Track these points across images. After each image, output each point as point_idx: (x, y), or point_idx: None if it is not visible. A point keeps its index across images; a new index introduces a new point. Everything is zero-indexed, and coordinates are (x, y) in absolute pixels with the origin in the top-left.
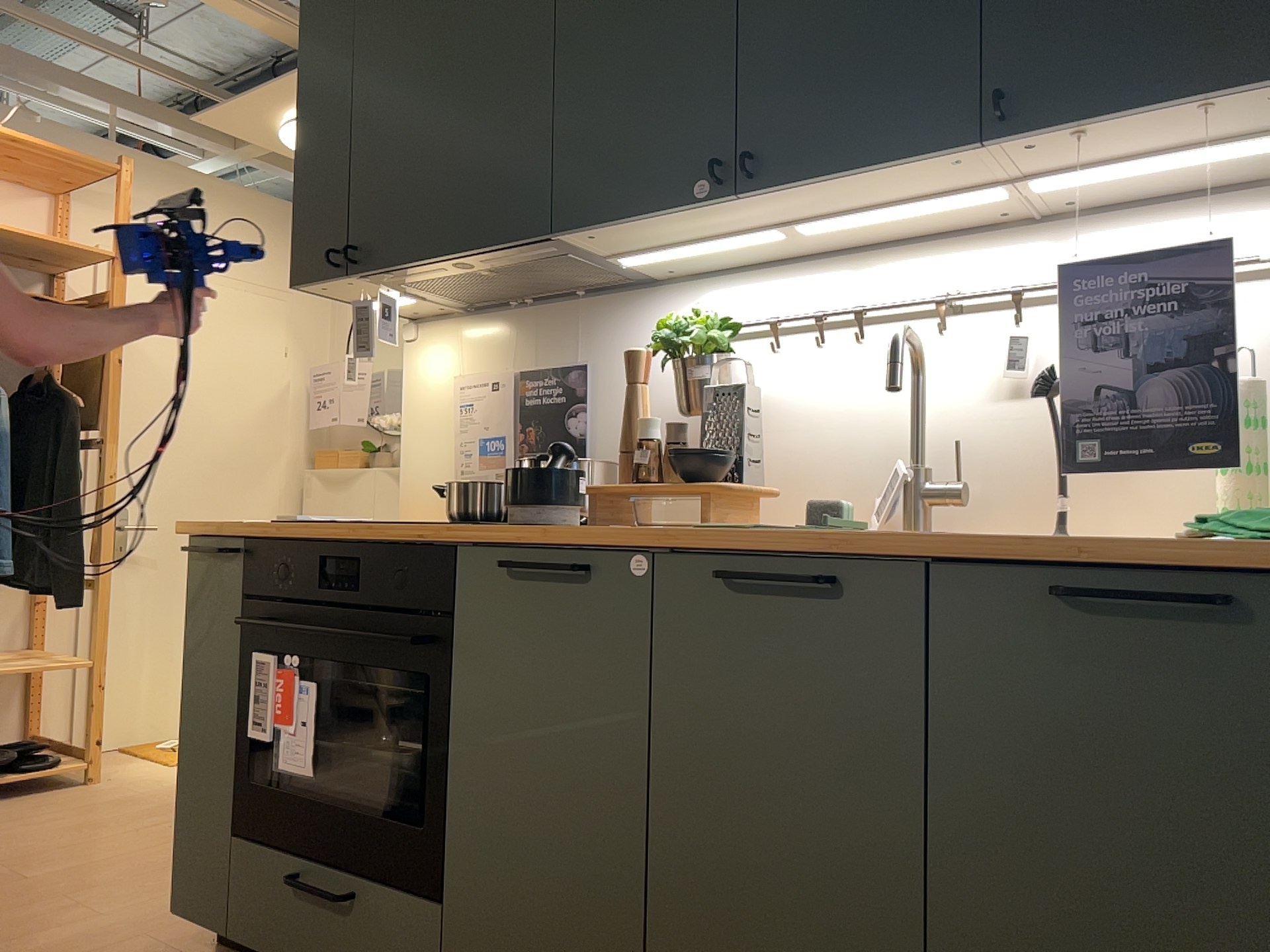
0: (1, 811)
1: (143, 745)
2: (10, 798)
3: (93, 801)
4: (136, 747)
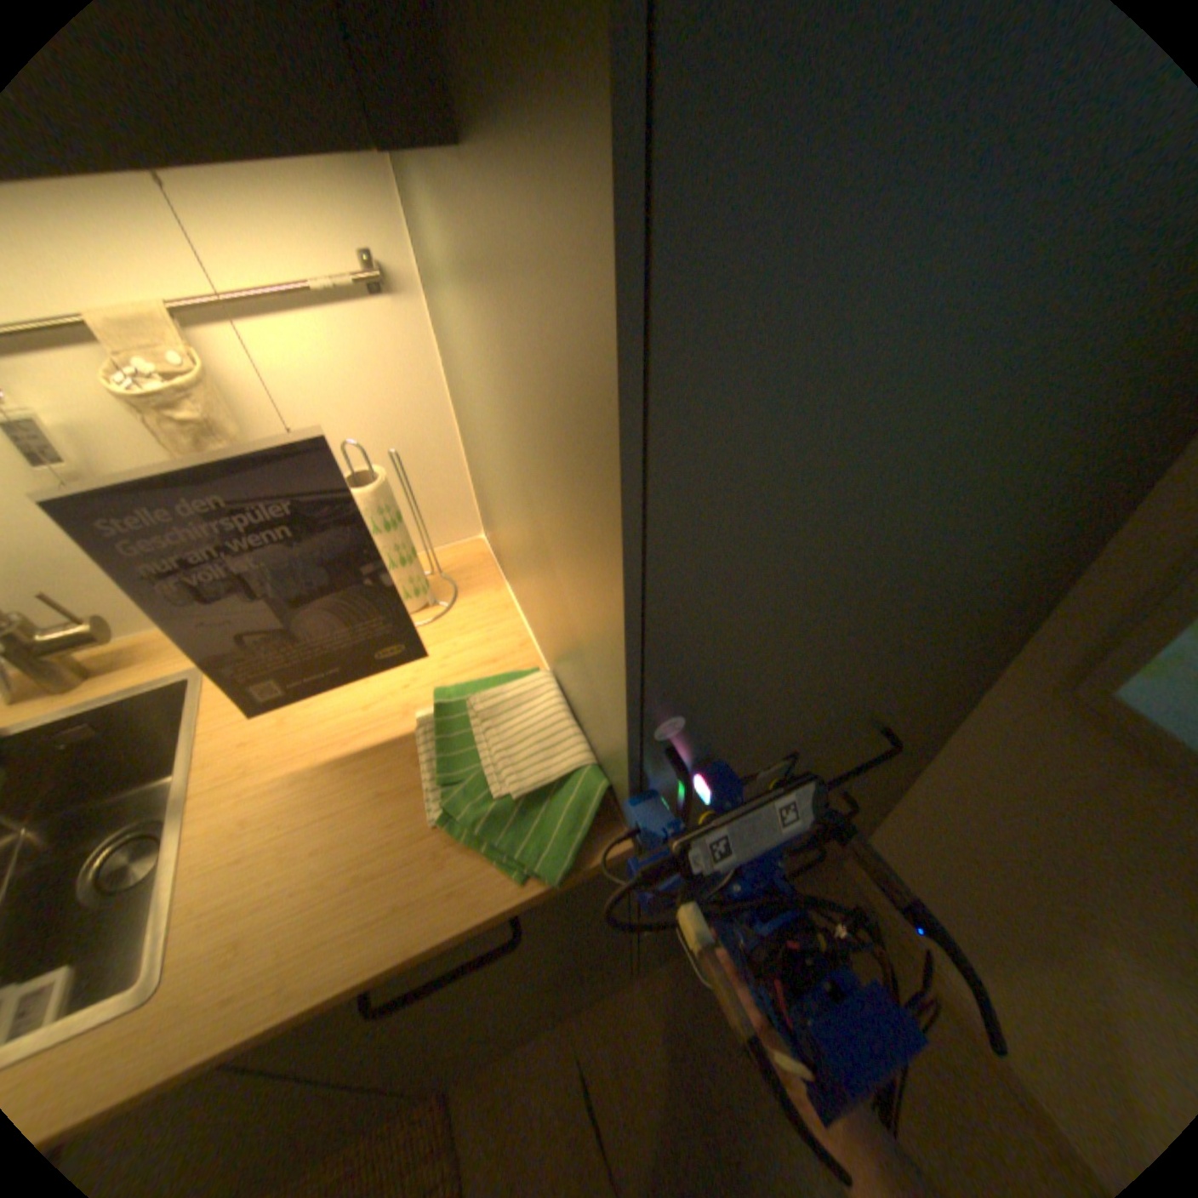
0: None
1: None
2: None
3: None
4: None
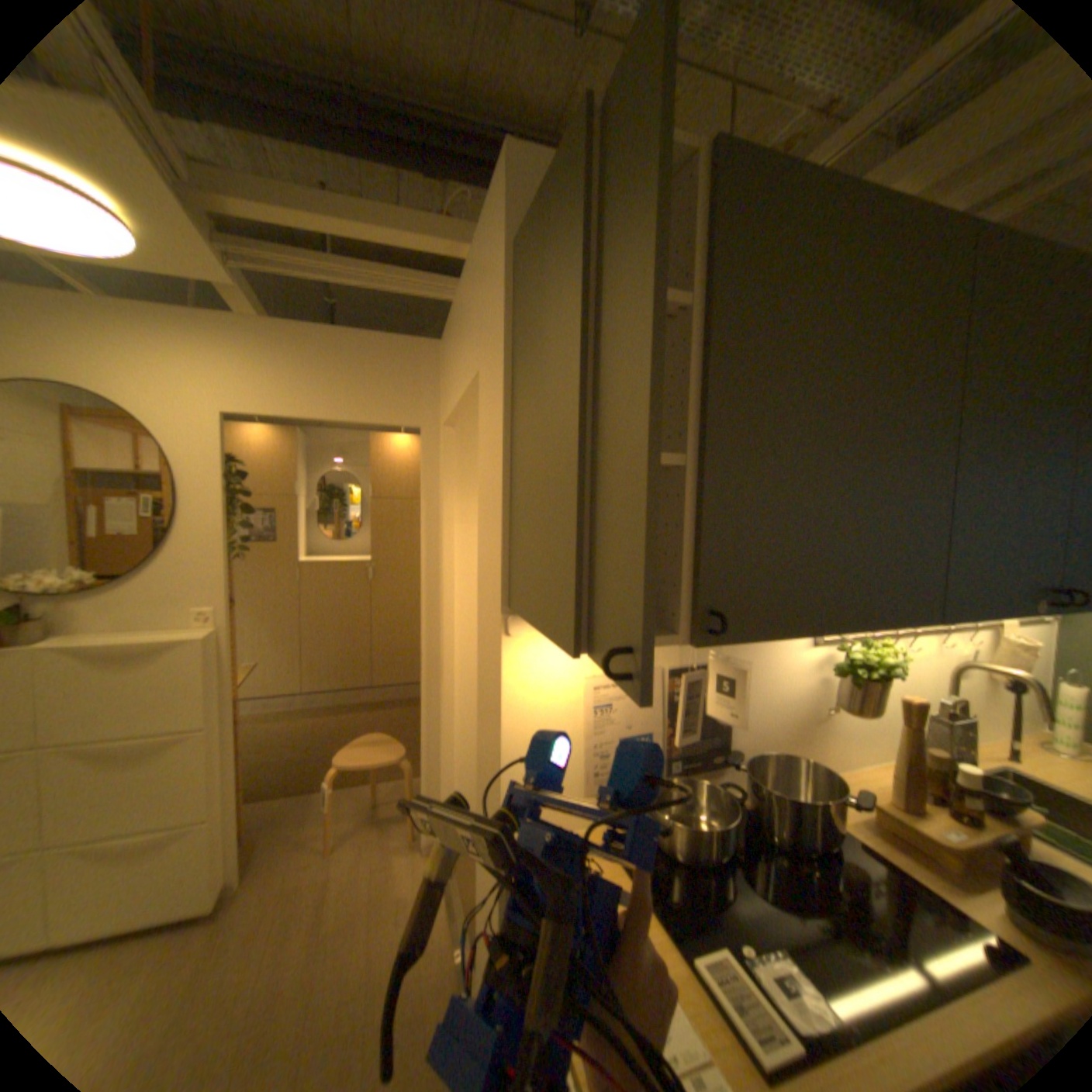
0: None
1: None
2: None
3: None
4: None
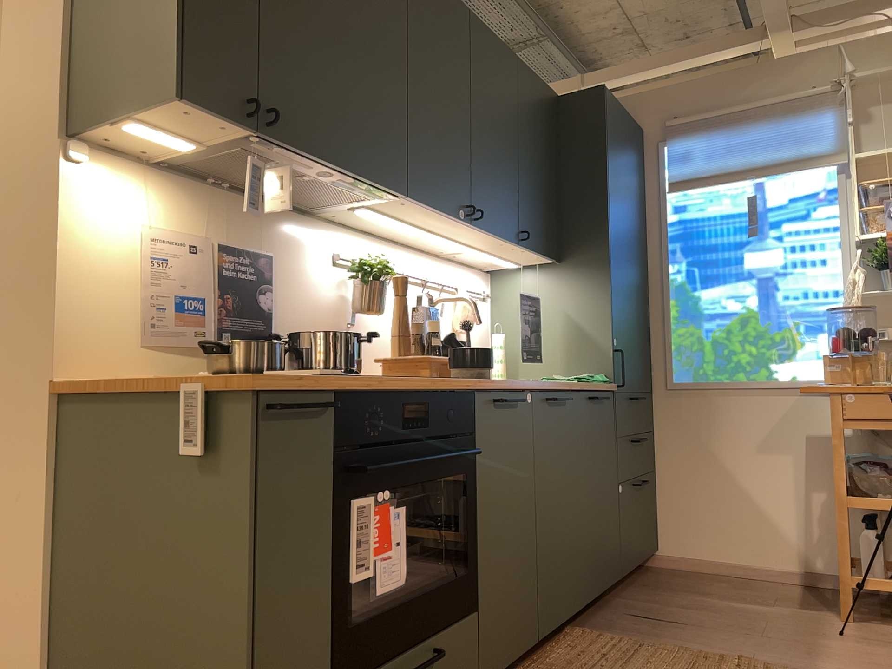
0: None
1: None
2: None
3: None
4: None
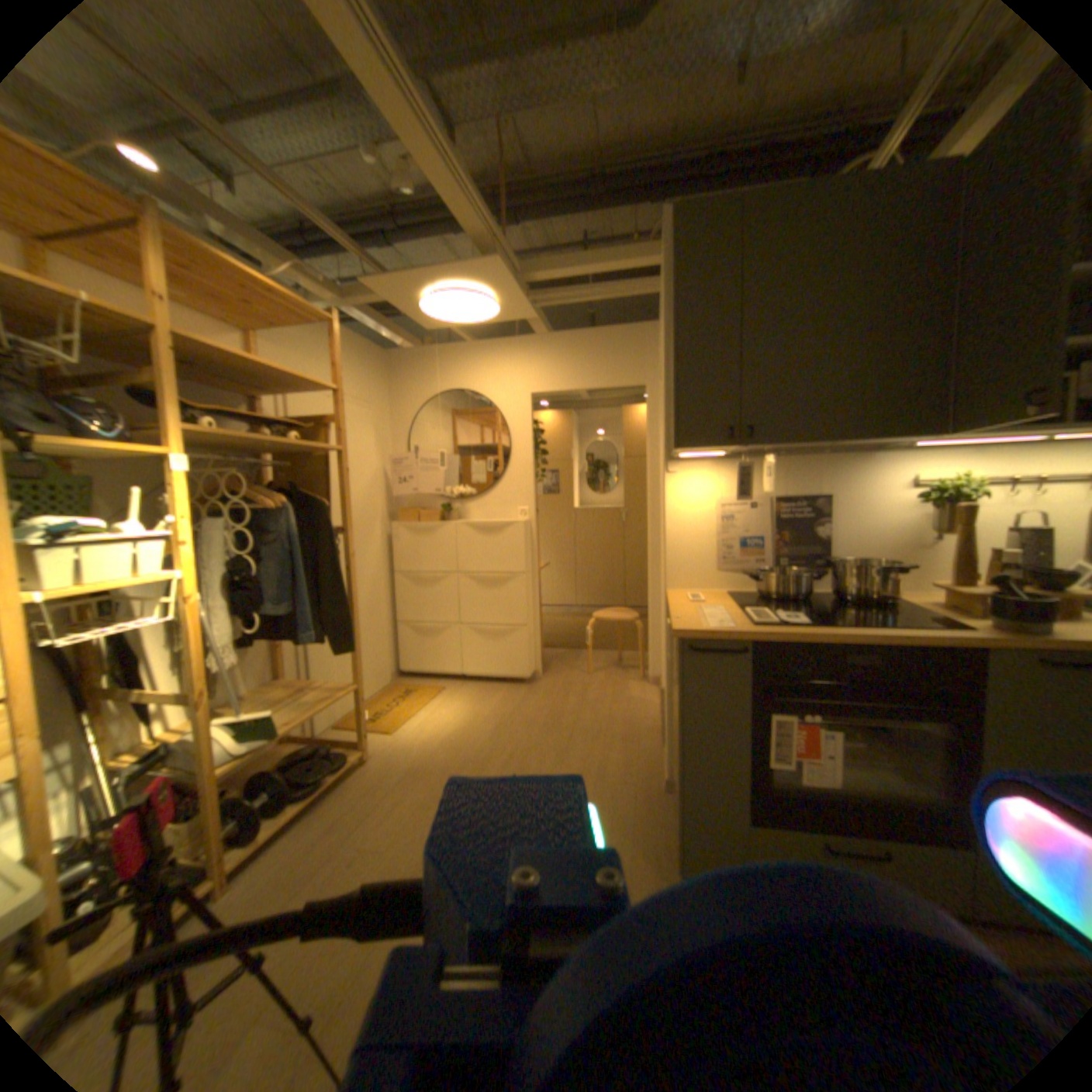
0: (345, 806)
1: (345, 720)
2: (330, 792)
3: (393, 778)
4: (344, 723)
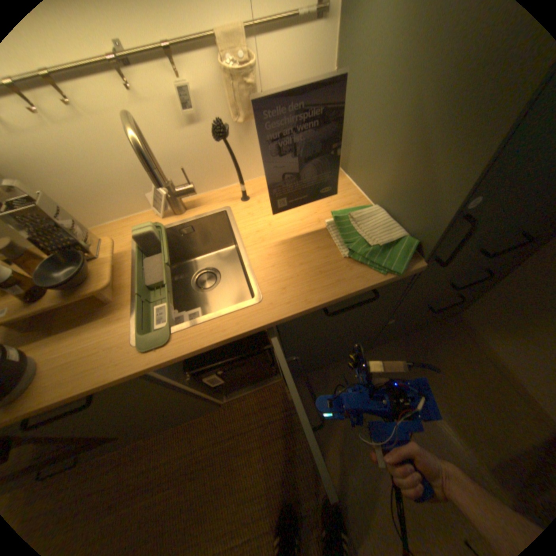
0: None
1: None
2: None
3: None
4: None
